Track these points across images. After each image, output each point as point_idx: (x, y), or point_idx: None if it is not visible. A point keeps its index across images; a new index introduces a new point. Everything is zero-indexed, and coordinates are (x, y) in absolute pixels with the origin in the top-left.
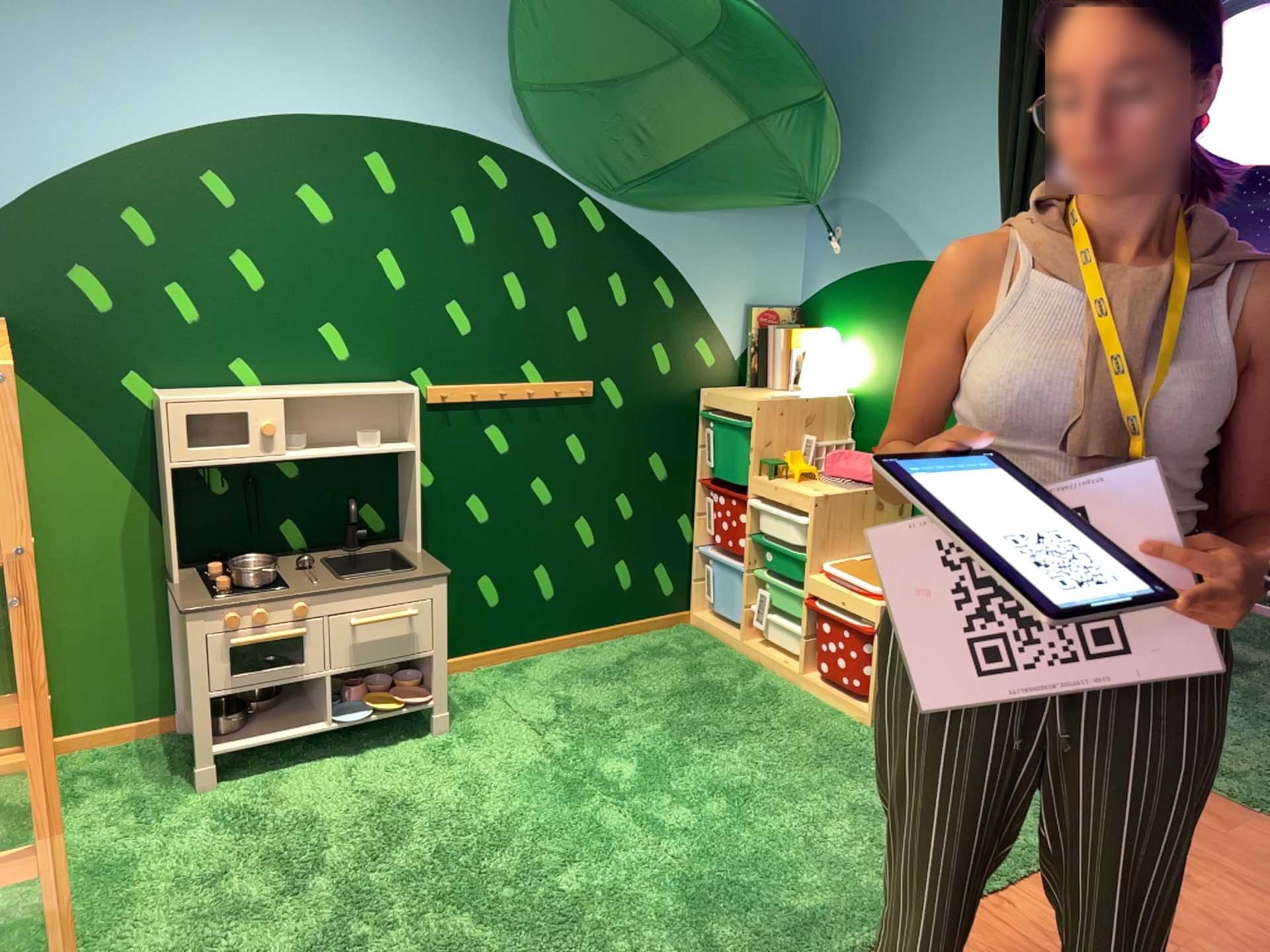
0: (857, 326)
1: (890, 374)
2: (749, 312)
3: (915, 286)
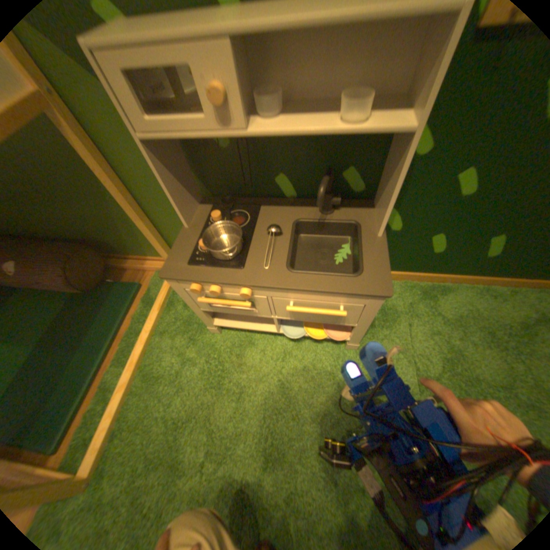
0: None
1: None
2: None
3: None
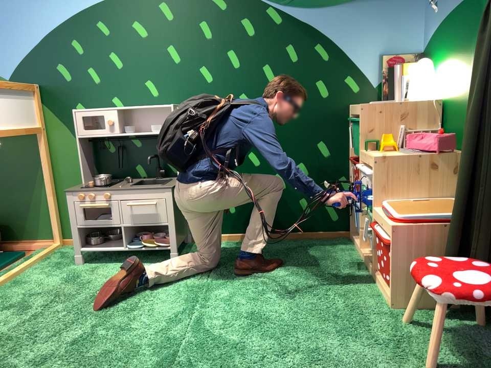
0: (446, 51)
1: (461, 77)
2: (382, 57)
3: (472, 8)
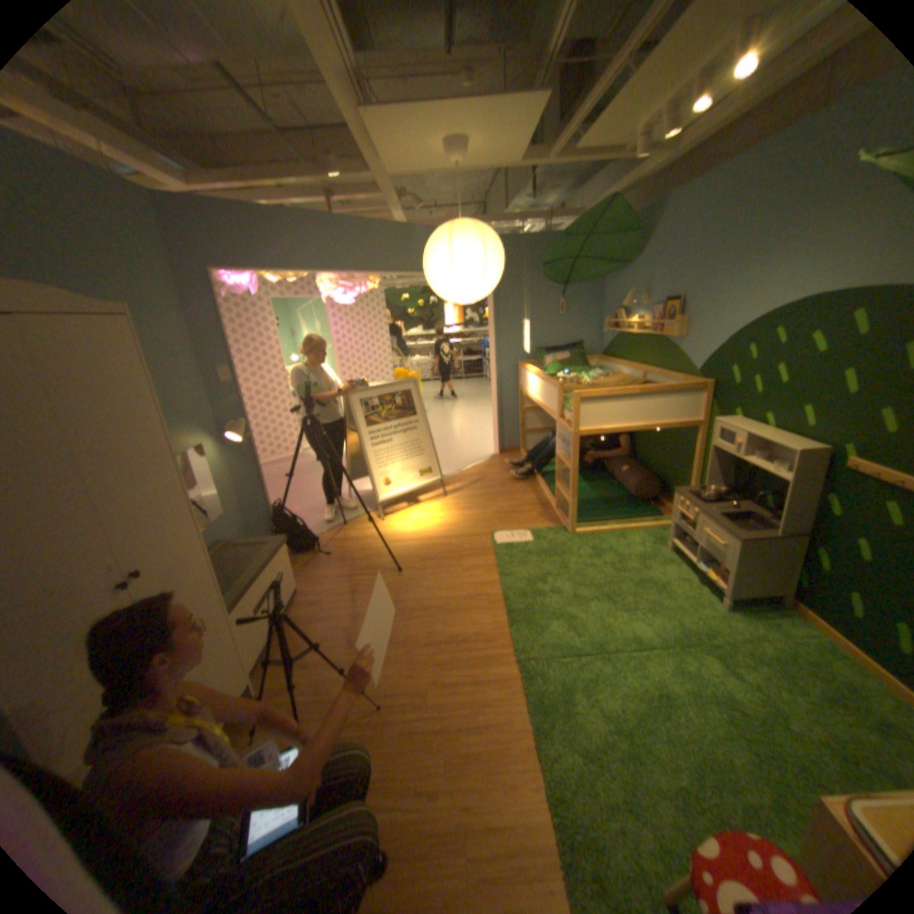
0: None
1: None
2: None
3: None
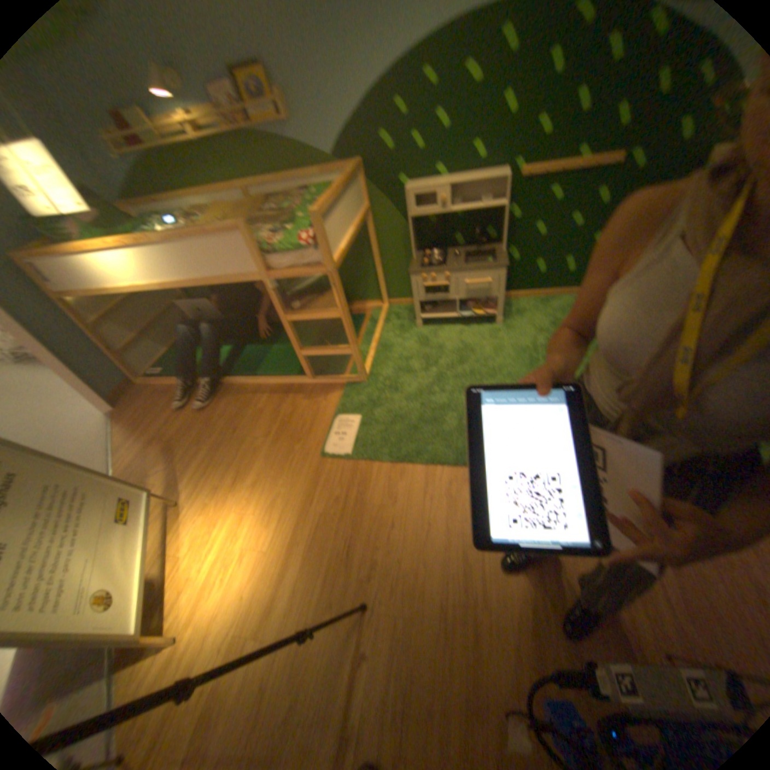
0: None
1: None
2: None
3: None
